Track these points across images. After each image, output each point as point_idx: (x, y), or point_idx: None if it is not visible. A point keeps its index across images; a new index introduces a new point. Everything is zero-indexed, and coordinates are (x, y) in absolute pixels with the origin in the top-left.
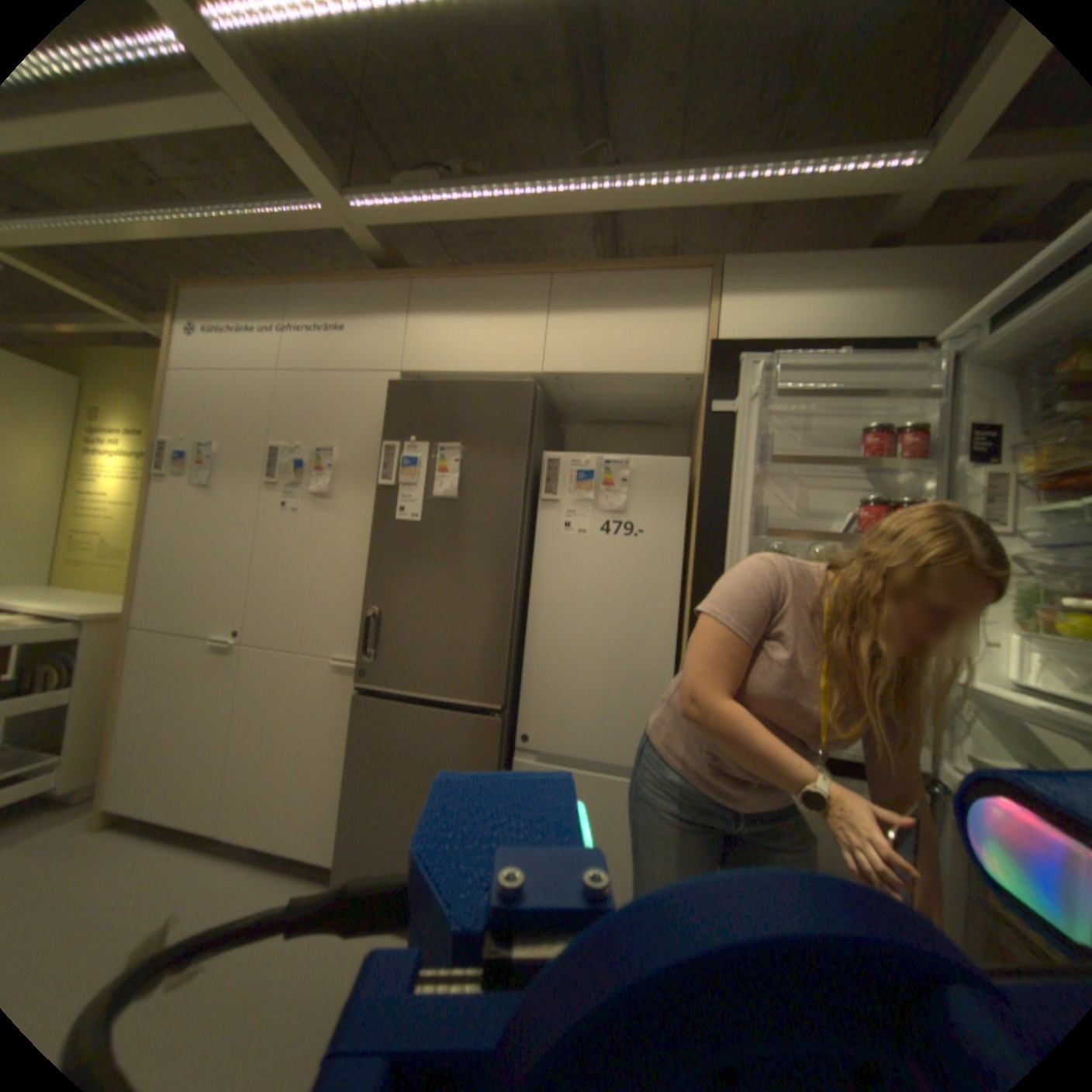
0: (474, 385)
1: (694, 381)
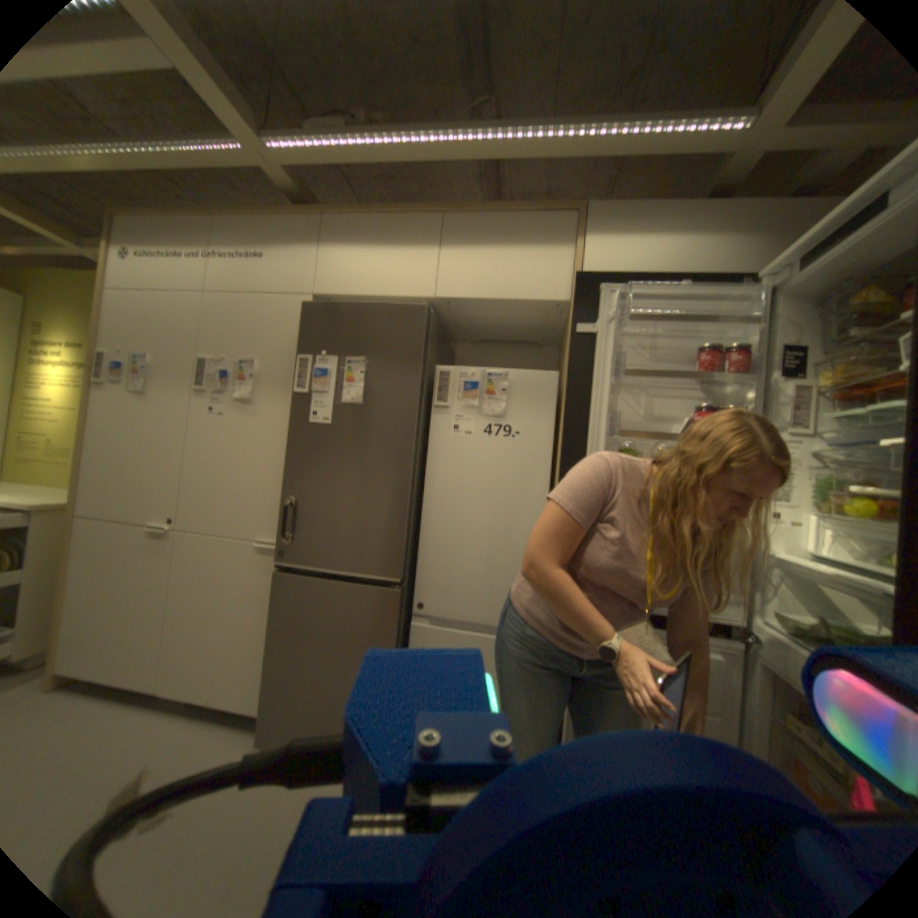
0: (377, 307)
1: (562, 308)
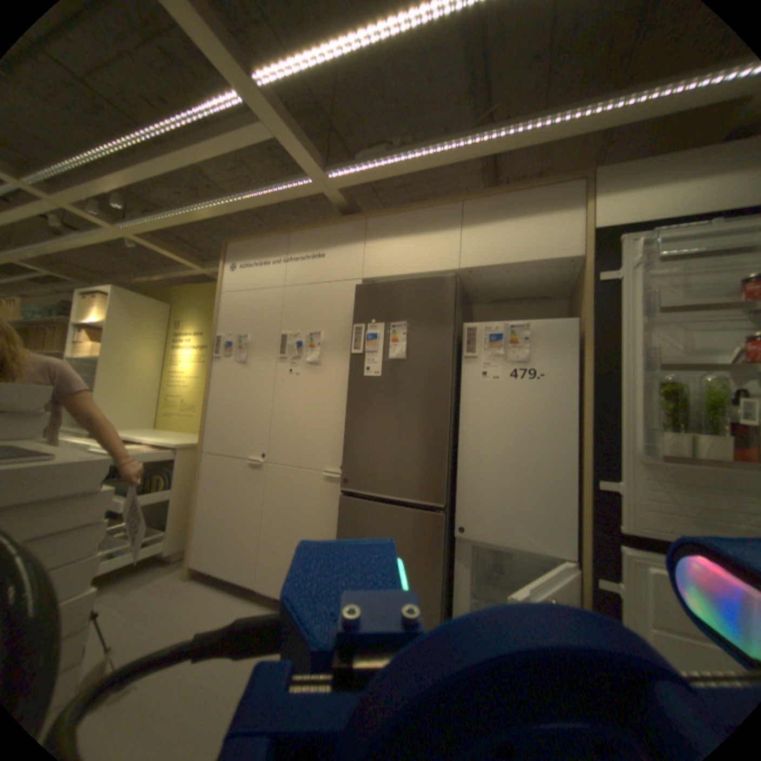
0: (413, 281)
1: (576, 262)
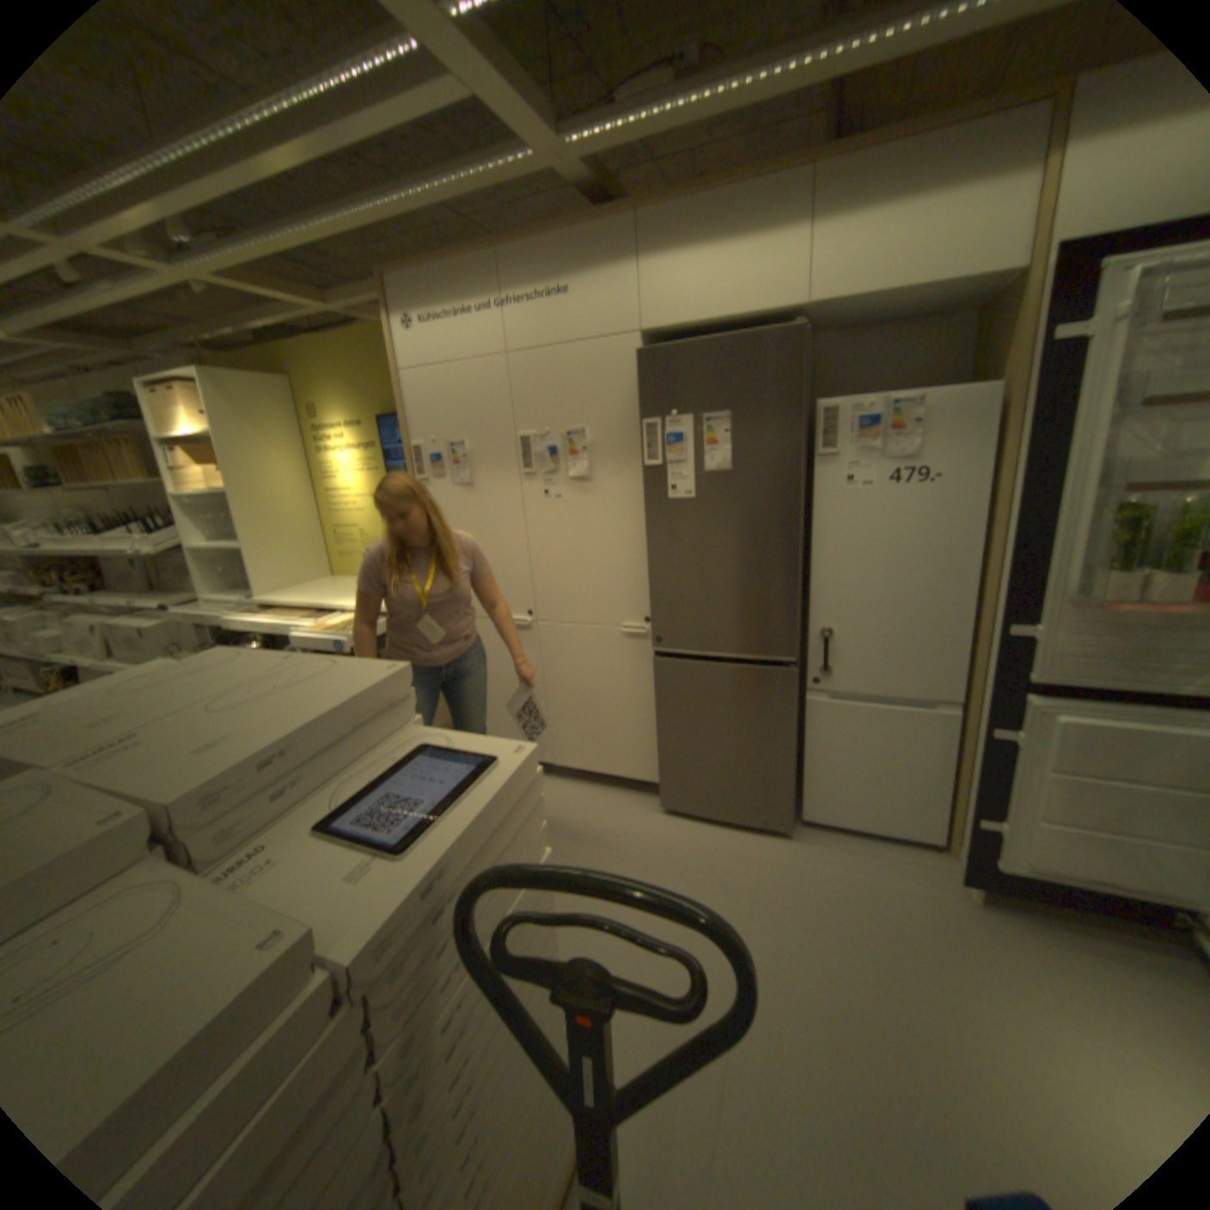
0: (736, 340)
1: (1011, 275)
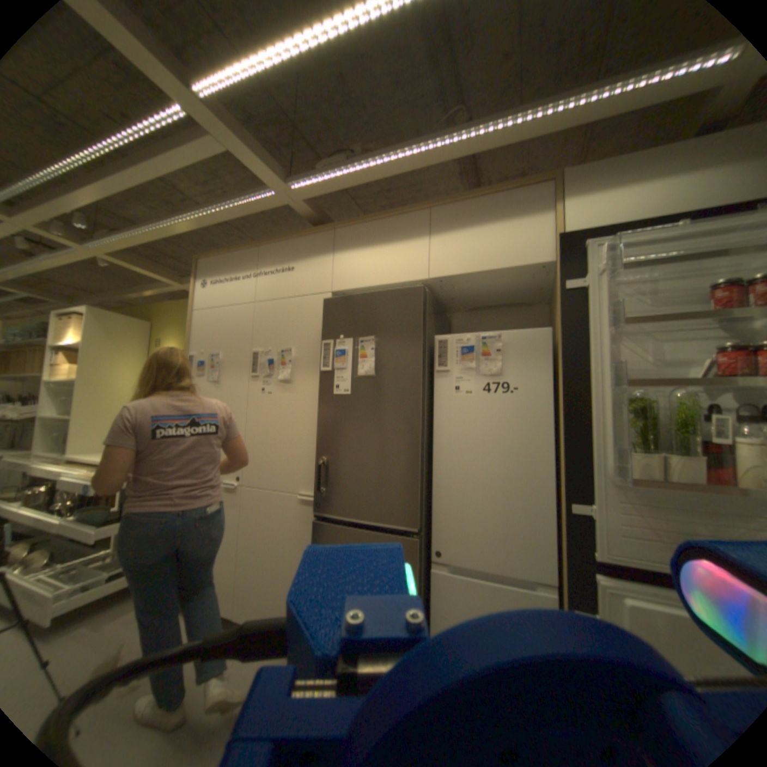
0: (381, 294)
1: (548, 268)
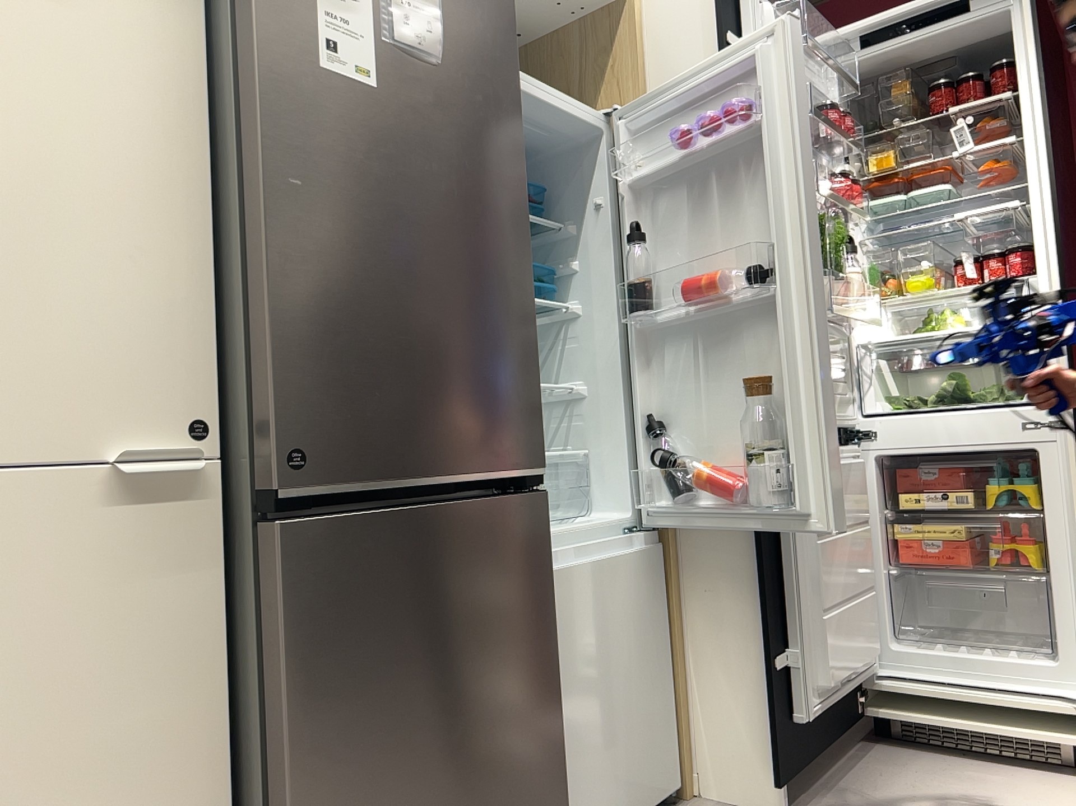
0: None
1: (600, 1)
